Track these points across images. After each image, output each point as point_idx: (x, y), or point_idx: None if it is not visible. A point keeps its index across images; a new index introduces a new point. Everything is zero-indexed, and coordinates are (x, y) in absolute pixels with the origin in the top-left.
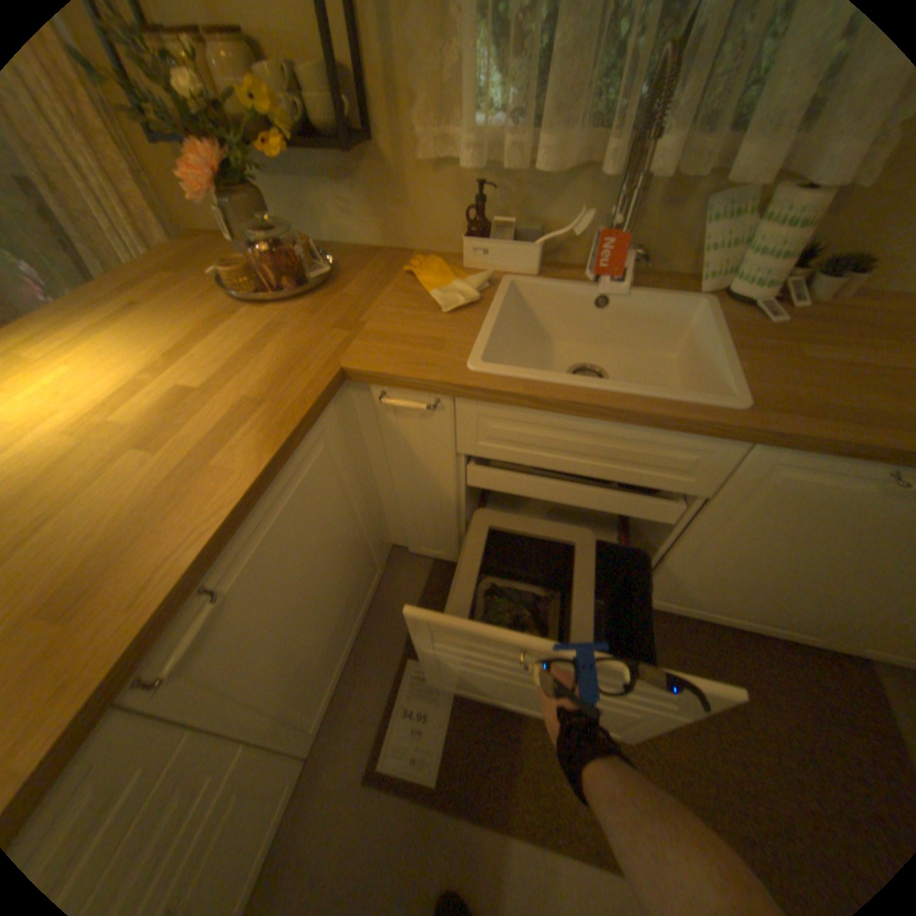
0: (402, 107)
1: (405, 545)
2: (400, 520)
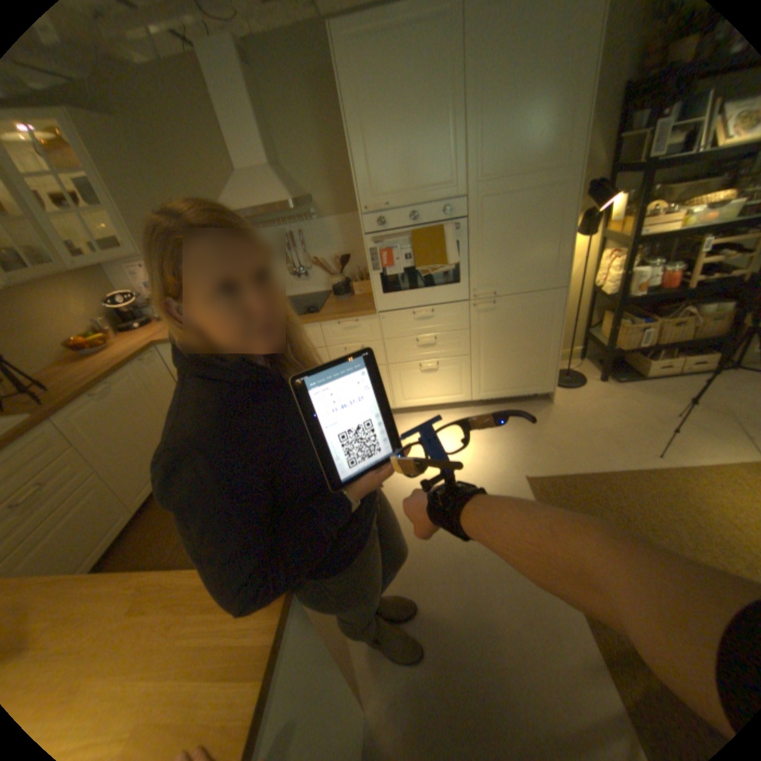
0: None
1: None
2: None
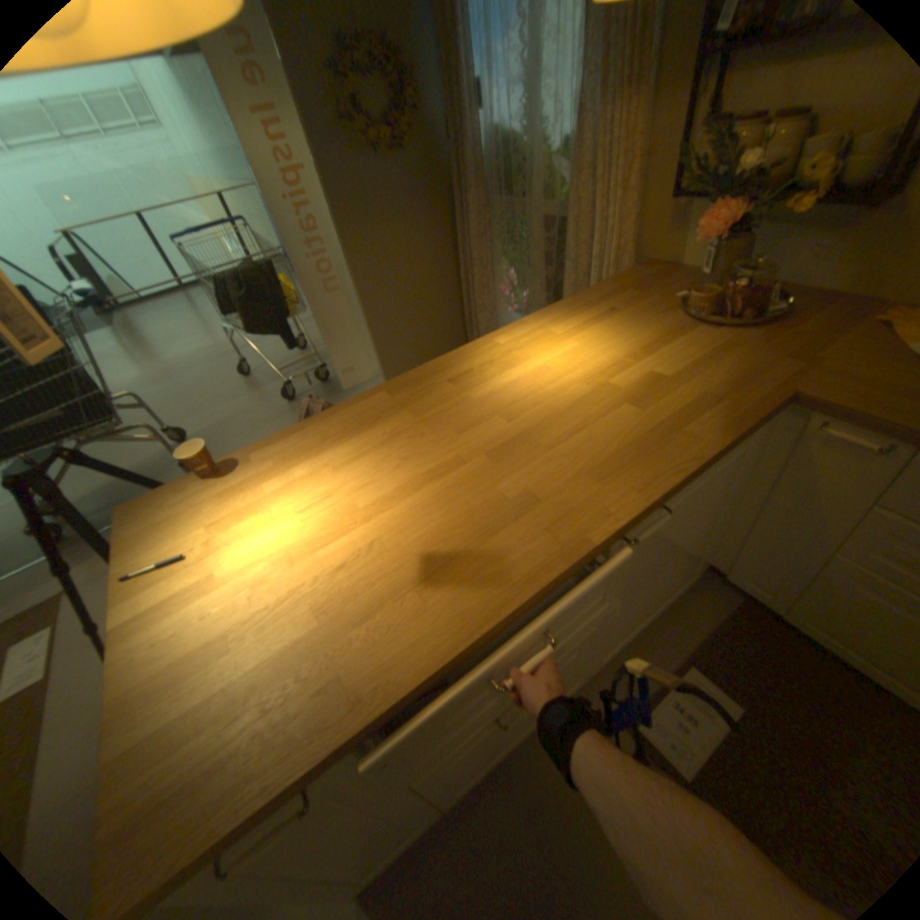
0: None
1: (725, 572)
2: (740, 546)
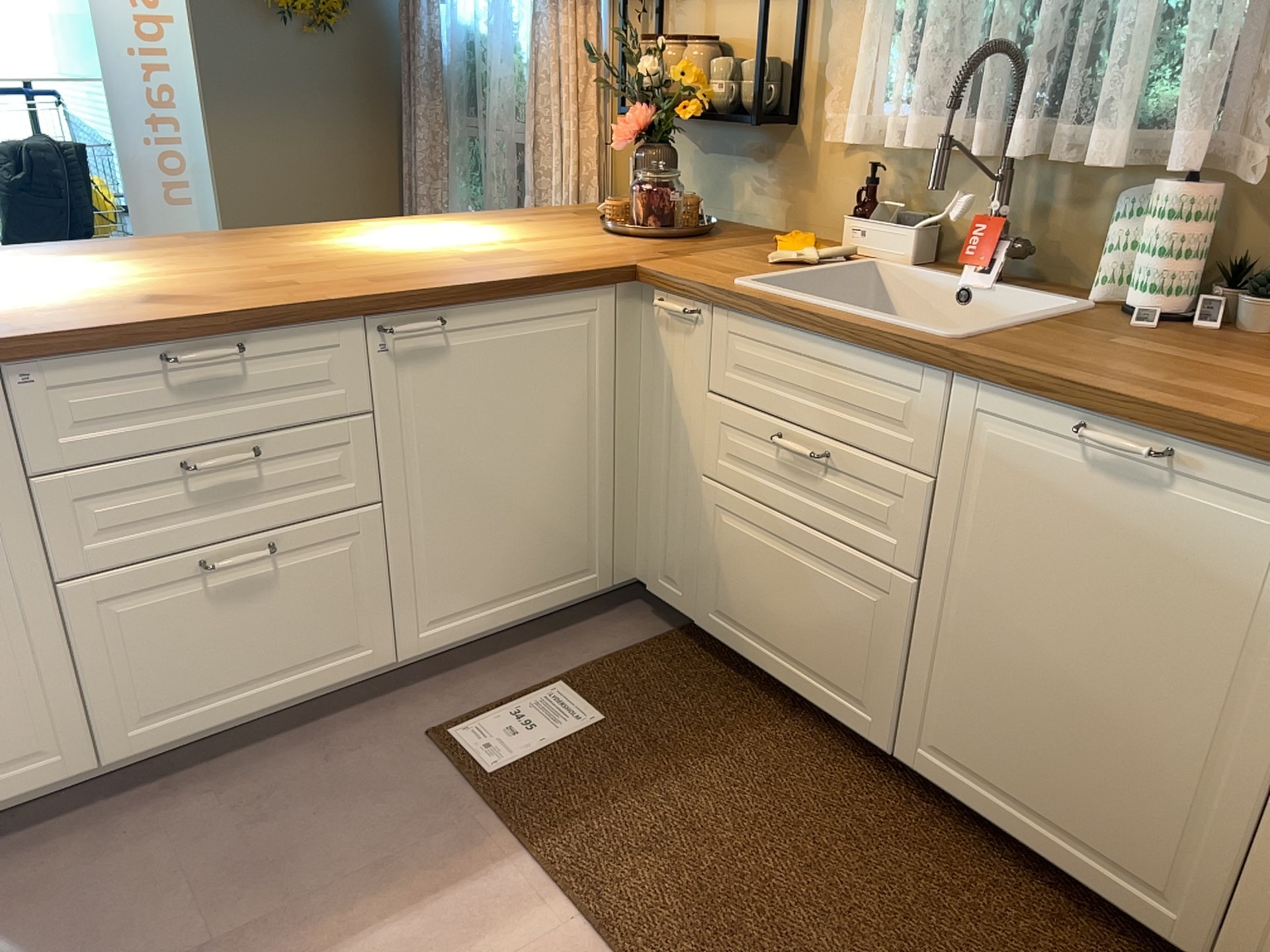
0: (825, 101)
1: (647, 583)
2: (648, 523)
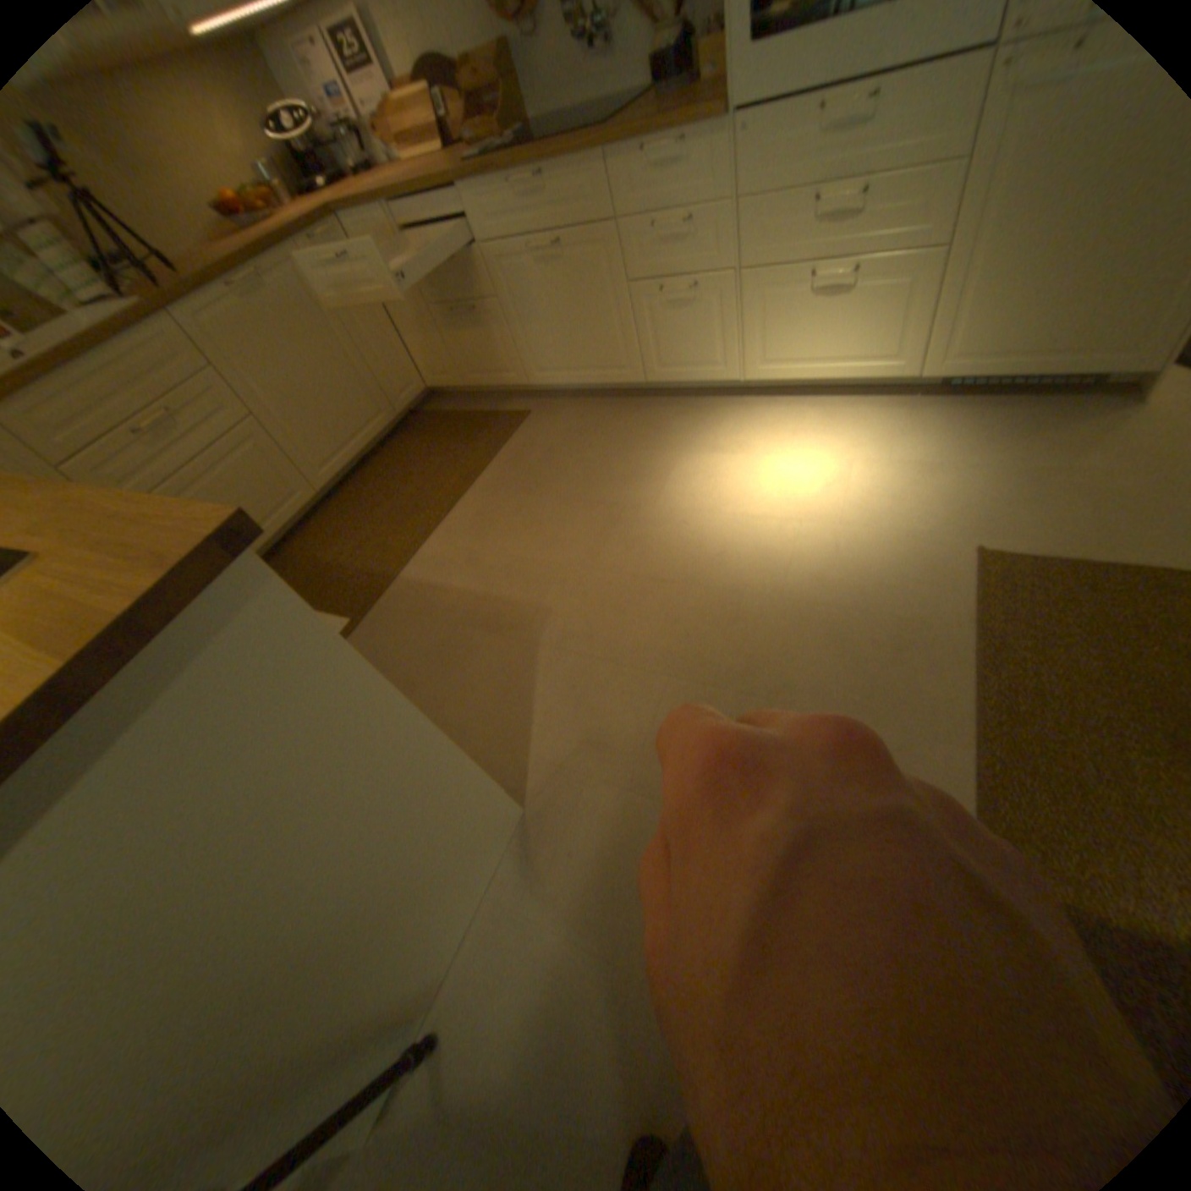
0: None
1: None
2: None
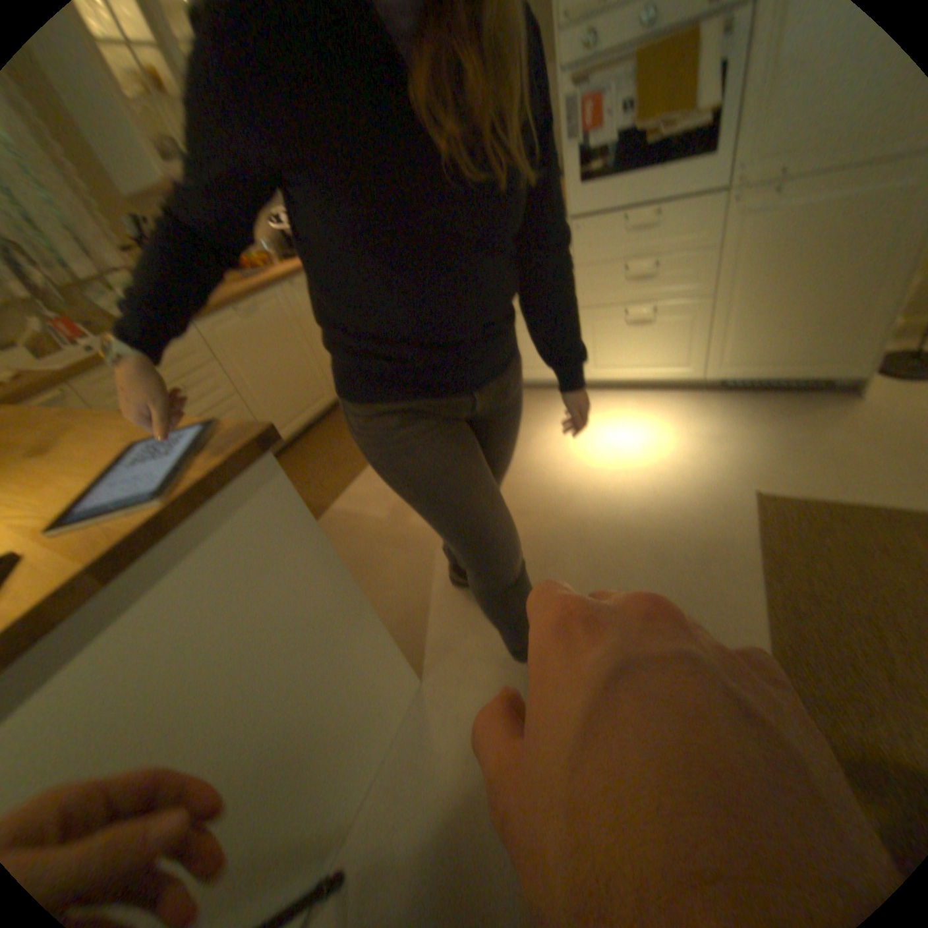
0: None
1: None
2: None
